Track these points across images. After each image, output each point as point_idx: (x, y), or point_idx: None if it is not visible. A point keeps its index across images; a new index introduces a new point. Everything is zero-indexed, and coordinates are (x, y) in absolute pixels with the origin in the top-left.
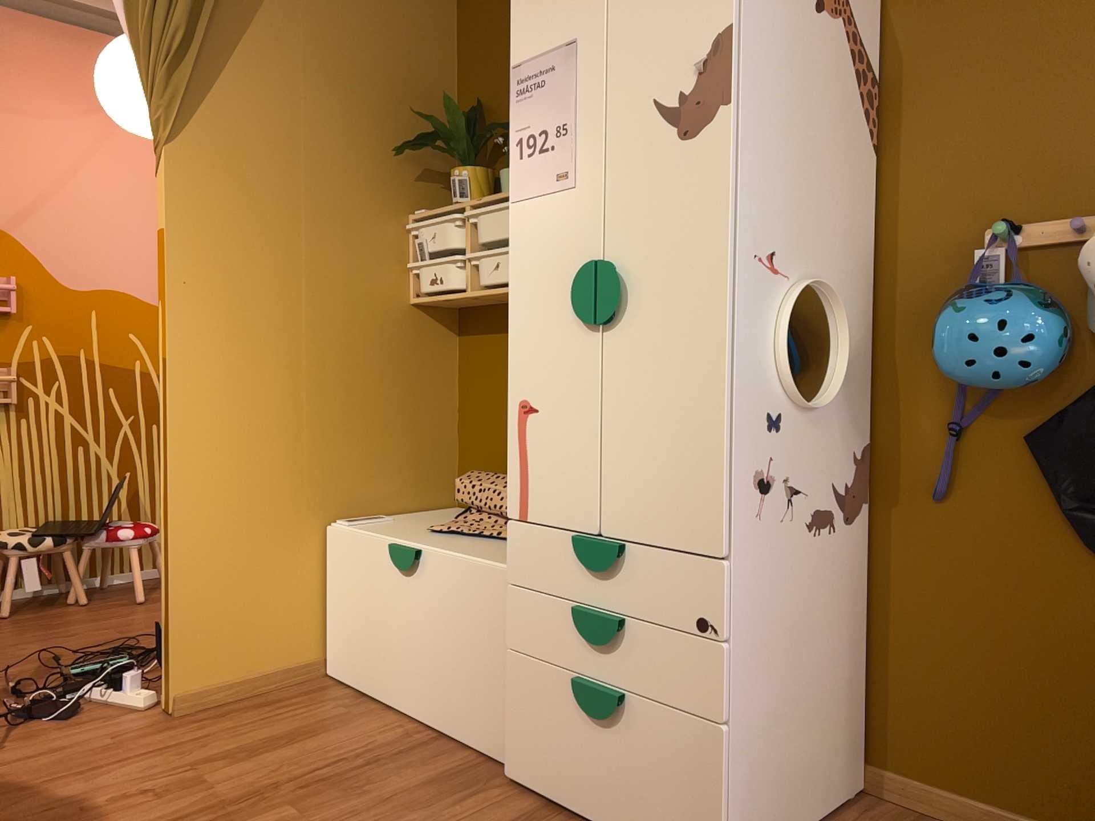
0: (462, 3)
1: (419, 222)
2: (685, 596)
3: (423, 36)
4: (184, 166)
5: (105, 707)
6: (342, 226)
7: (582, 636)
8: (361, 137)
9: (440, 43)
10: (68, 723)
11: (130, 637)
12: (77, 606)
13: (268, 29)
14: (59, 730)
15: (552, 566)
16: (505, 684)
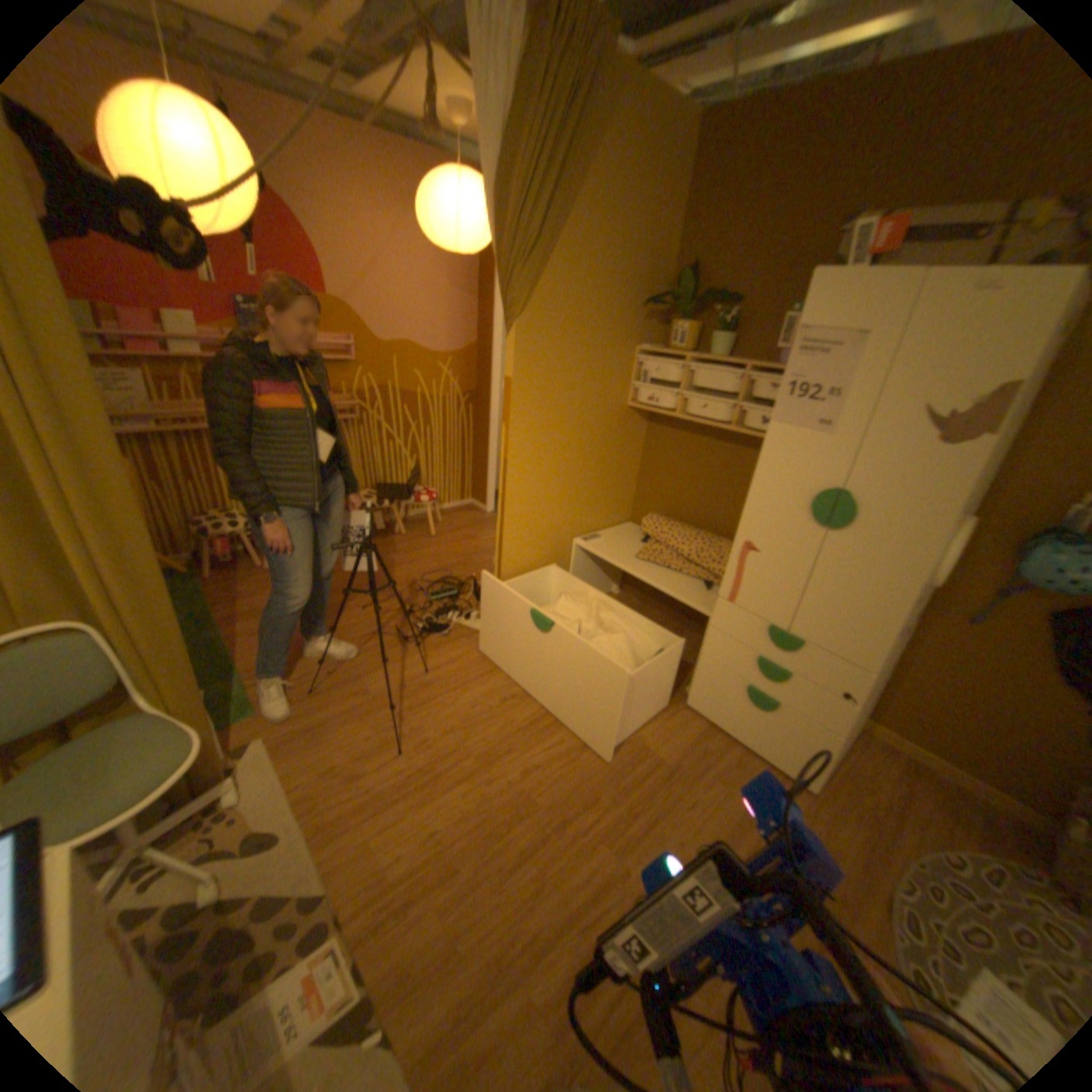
0: (697, 170)
1: (641, 352)
2: (839, 679)
3: (666, 203)
4: (524, 335)
5: (463, 629)
6: (600, 362)
7: (762, 672)
8: (619, 294)
9: (675, 207)
10: (451, 640)
11: (446, 570)
12: (403, 539)
13: (578, 217)
14: (450, 645)
15: (747, 631)
16: (698, 669)
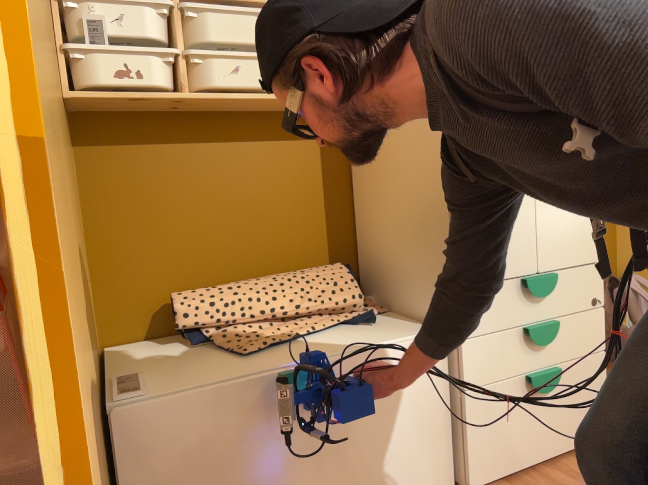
0: None
1: None
2: (585, 289)
3: None
4: None
5: None
6: None
7: (538, 344)
8: None
9: None
10: None
11: None
12: None
13: None
14: None
15: (503, 308)
16: (468, 420)
